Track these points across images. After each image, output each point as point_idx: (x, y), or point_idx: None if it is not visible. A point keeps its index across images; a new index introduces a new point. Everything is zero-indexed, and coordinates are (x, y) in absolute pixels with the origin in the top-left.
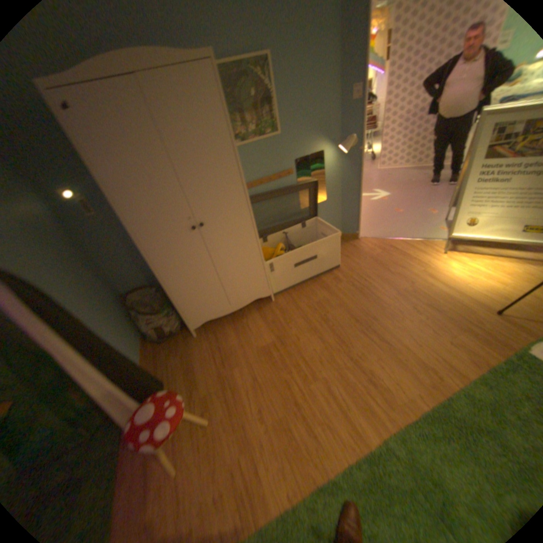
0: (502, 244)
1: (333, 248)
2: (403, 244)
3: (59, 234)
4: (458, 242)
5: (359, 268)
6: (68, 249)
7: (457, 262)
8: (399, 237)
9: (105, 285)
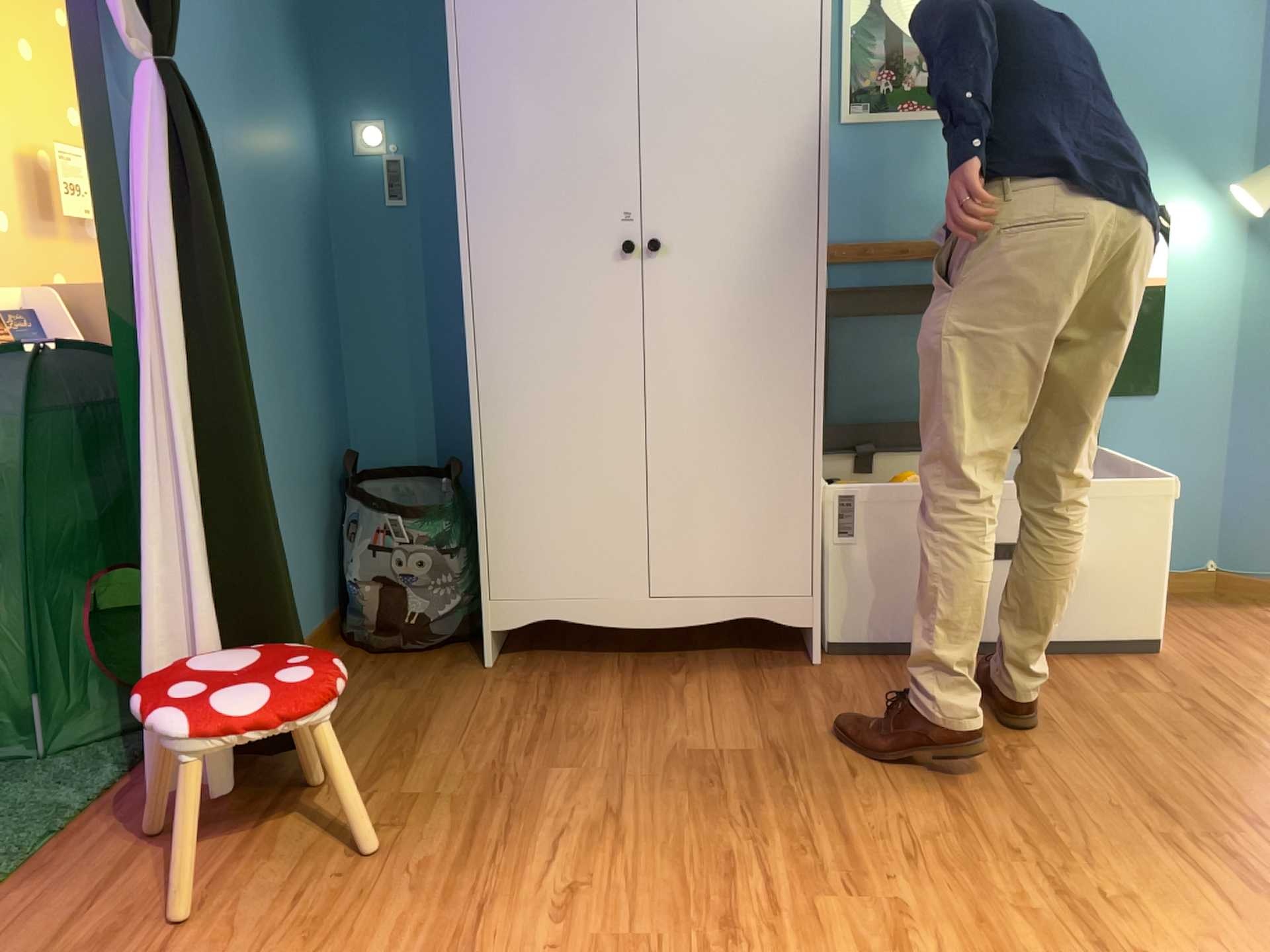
0: None
1: (1139, 547)
2: None
3: (305, 206)
4: None
5: (1256, 679)
6: (303, 246)
7: None
8: None
9: (328, 401)
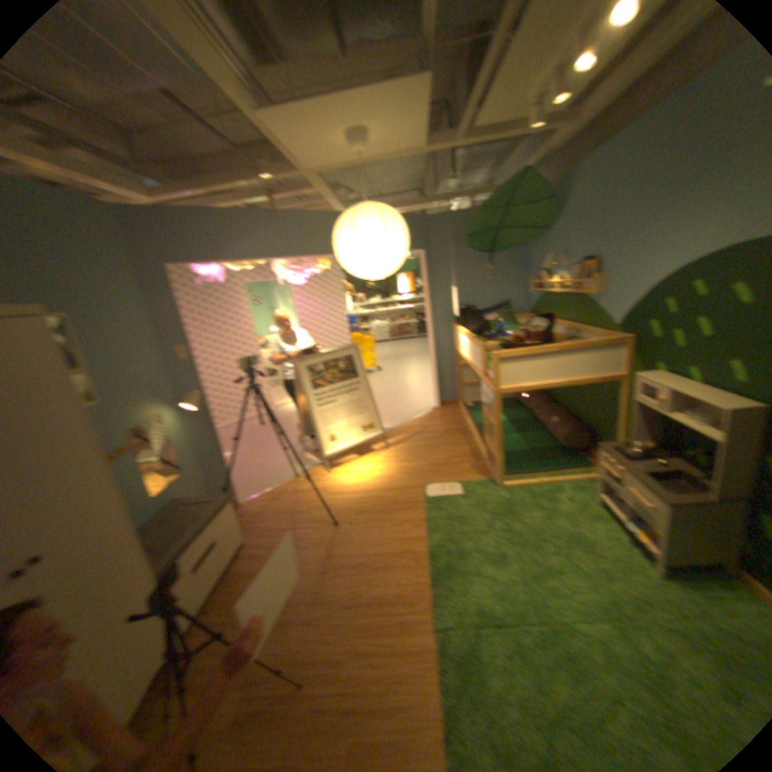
0: (353, 449)
1: (228, 521)
2: (288, 485)
3: None
4: (327, 461)
5: (267, 531)
6: None
7: (340, 474)
8: (277, 482)
9: None
